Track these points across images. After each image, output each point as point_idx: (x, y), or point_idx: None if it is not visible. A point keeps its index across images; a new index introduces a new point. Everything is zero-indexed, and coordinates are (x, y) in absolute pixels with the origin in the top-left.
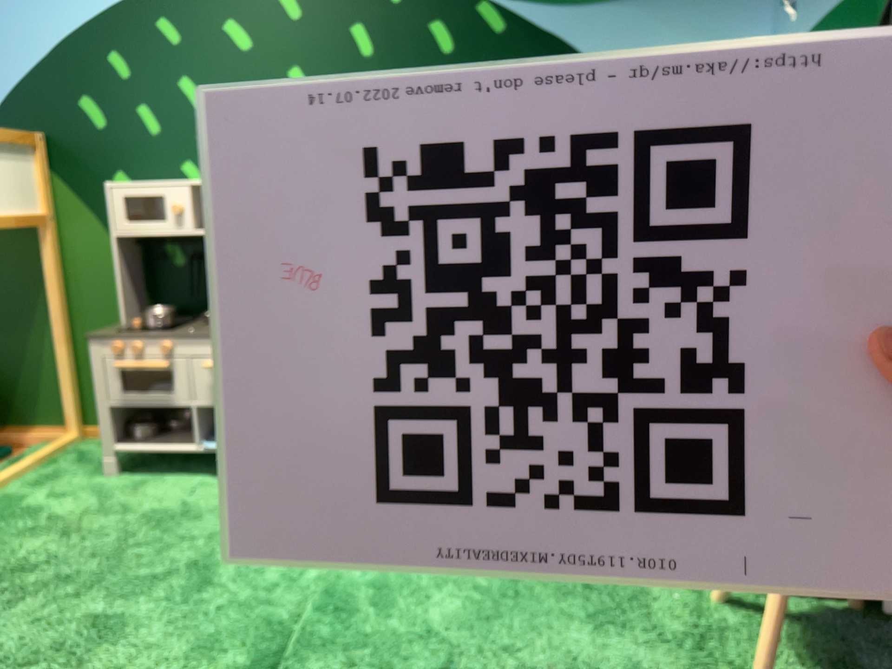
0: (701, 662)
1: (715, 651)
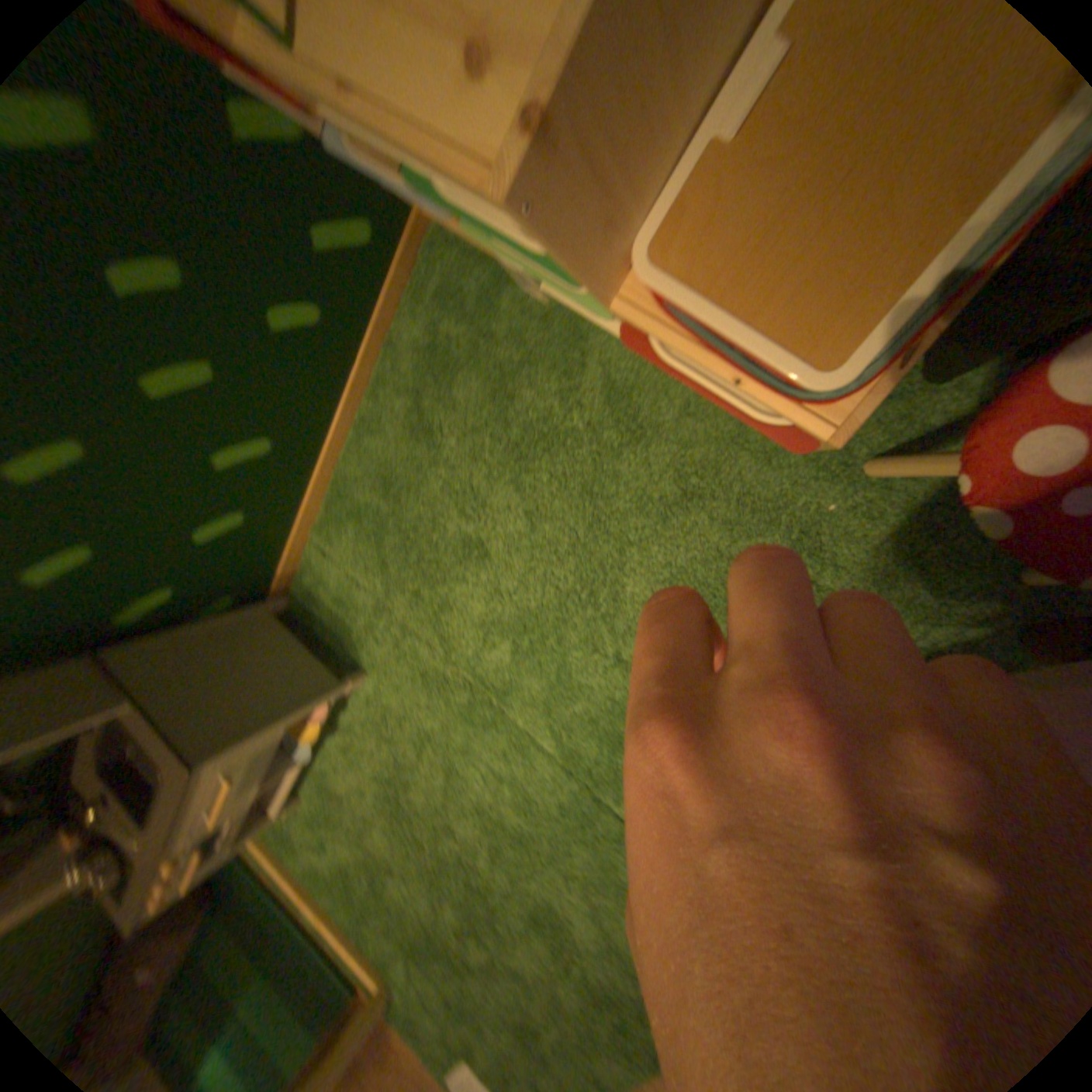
0: (939, 588)
1: (938, 559)
